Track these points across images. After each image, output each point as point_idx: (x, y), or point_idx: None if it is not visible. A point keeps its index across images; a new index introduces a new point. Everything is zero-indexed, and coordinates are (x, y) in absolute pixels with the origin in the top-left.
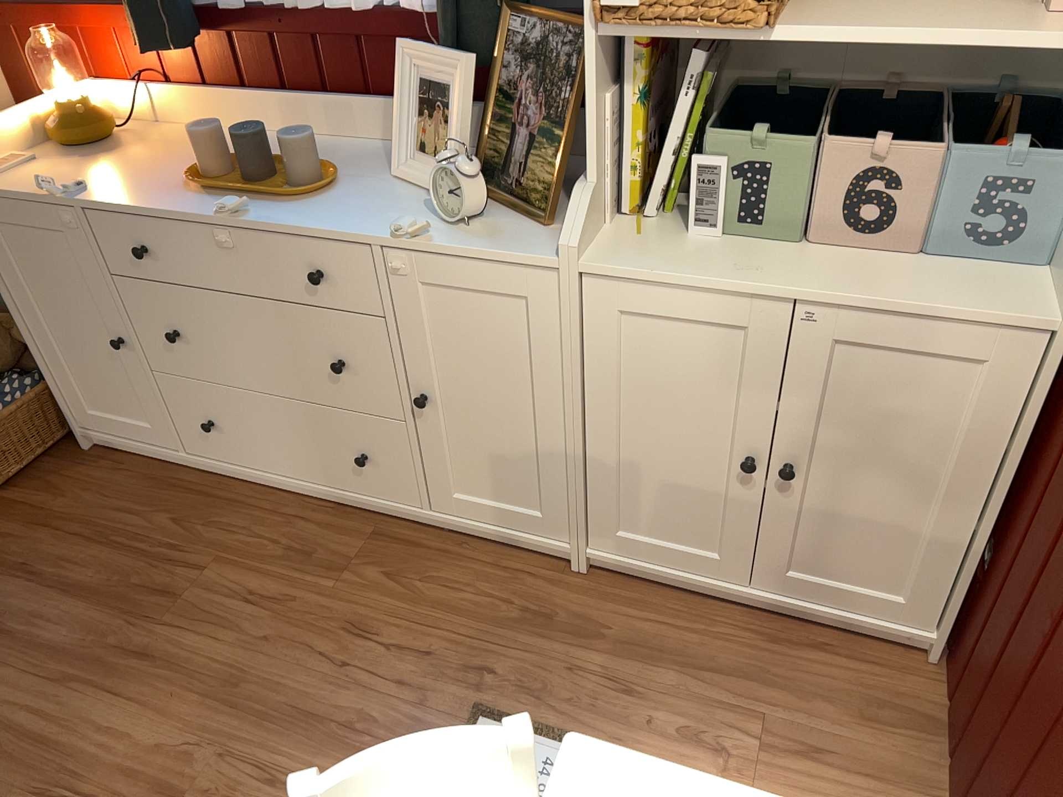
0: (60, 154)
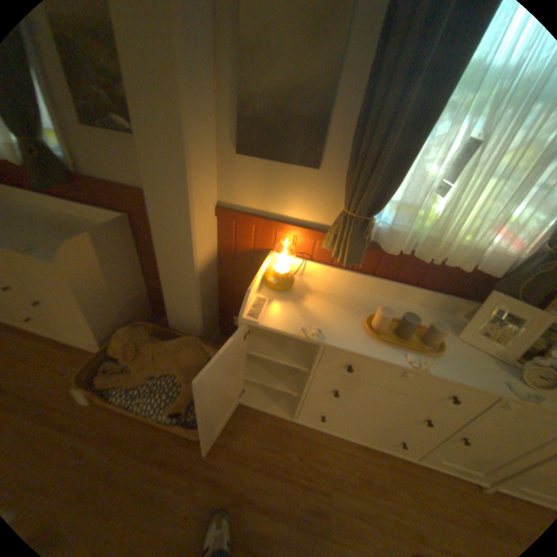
0: (276, 296)
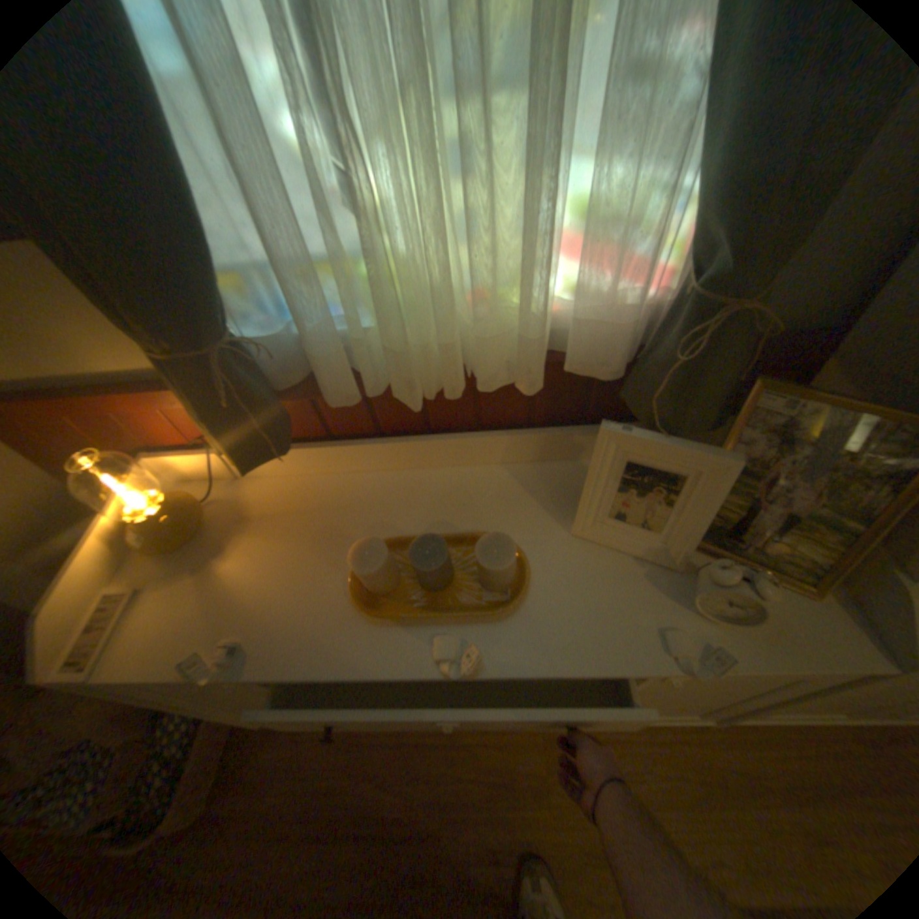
0: (158, 570)
